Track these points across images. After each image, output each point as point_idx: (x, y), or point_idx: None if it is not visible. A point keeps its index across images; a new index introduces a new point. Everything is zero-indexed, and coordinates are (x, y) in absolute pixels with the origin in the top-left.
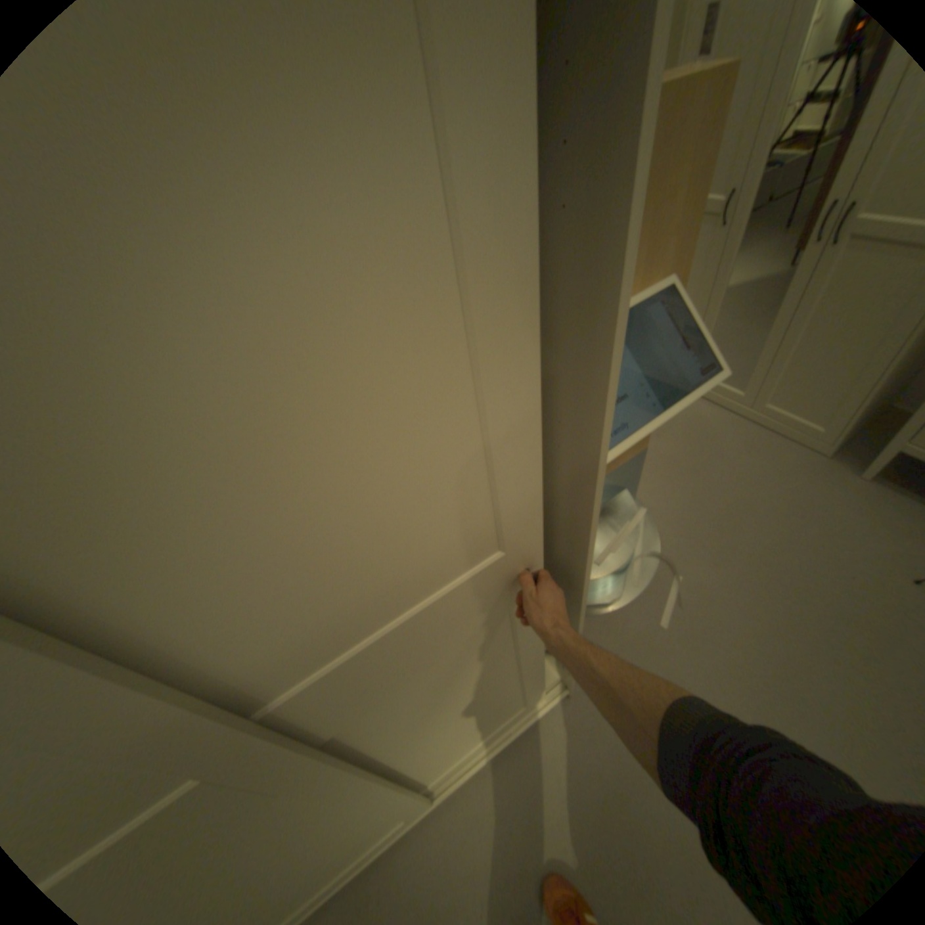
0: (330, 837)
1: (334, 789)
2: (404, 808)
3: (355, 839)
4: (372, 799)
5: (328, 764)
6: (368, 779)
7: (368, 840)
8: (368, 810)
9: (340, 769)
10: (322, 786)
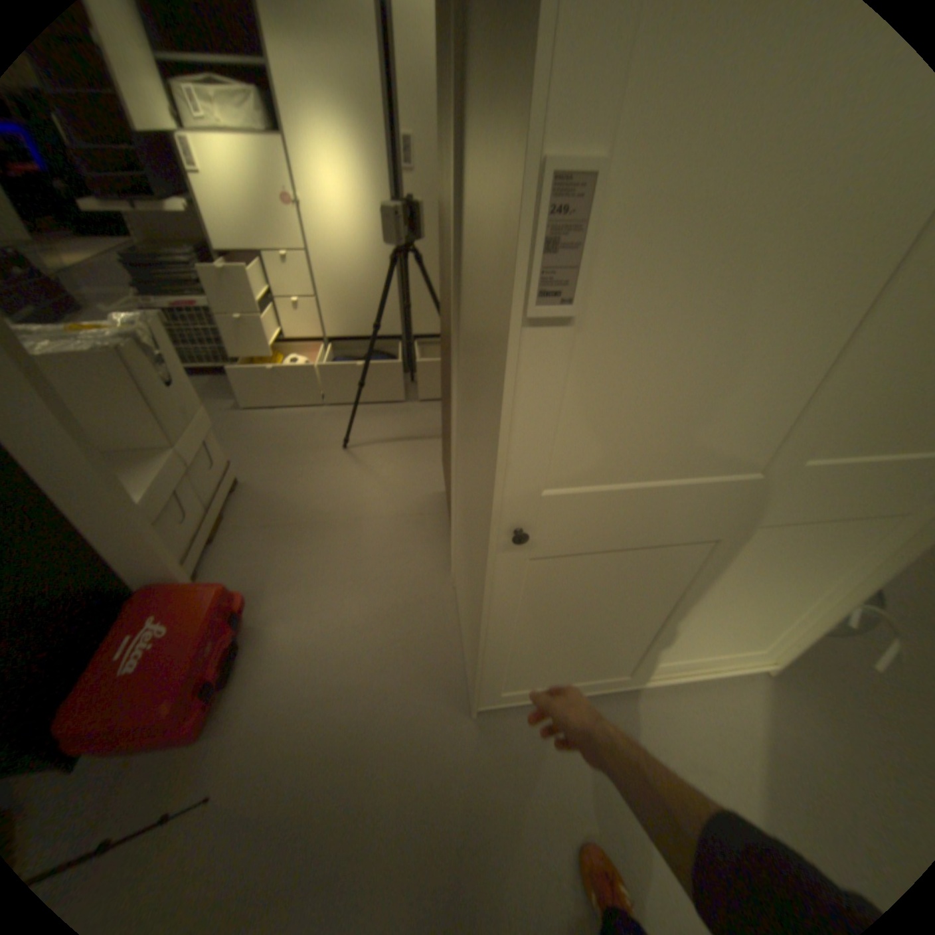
0: (642, 628)
1: (715, 573)
2: (659, 658)
3: (627, 653)
4: (686, 616)
5: (744, 545)
6: (710, 592)
7: (619, 667)
8: (671, 626)
9: (735, 558)
10: (723, 561)
